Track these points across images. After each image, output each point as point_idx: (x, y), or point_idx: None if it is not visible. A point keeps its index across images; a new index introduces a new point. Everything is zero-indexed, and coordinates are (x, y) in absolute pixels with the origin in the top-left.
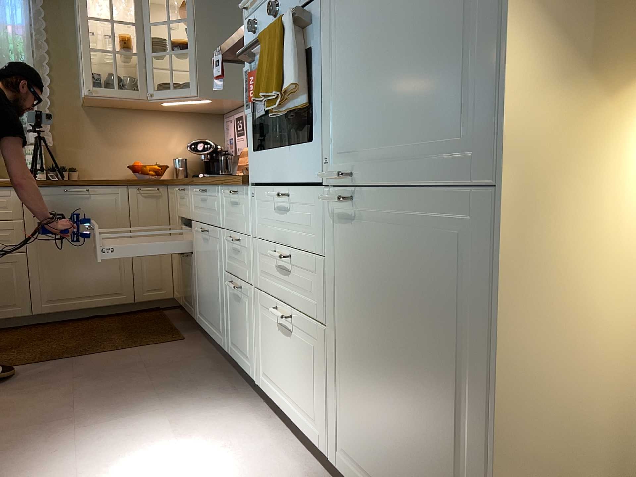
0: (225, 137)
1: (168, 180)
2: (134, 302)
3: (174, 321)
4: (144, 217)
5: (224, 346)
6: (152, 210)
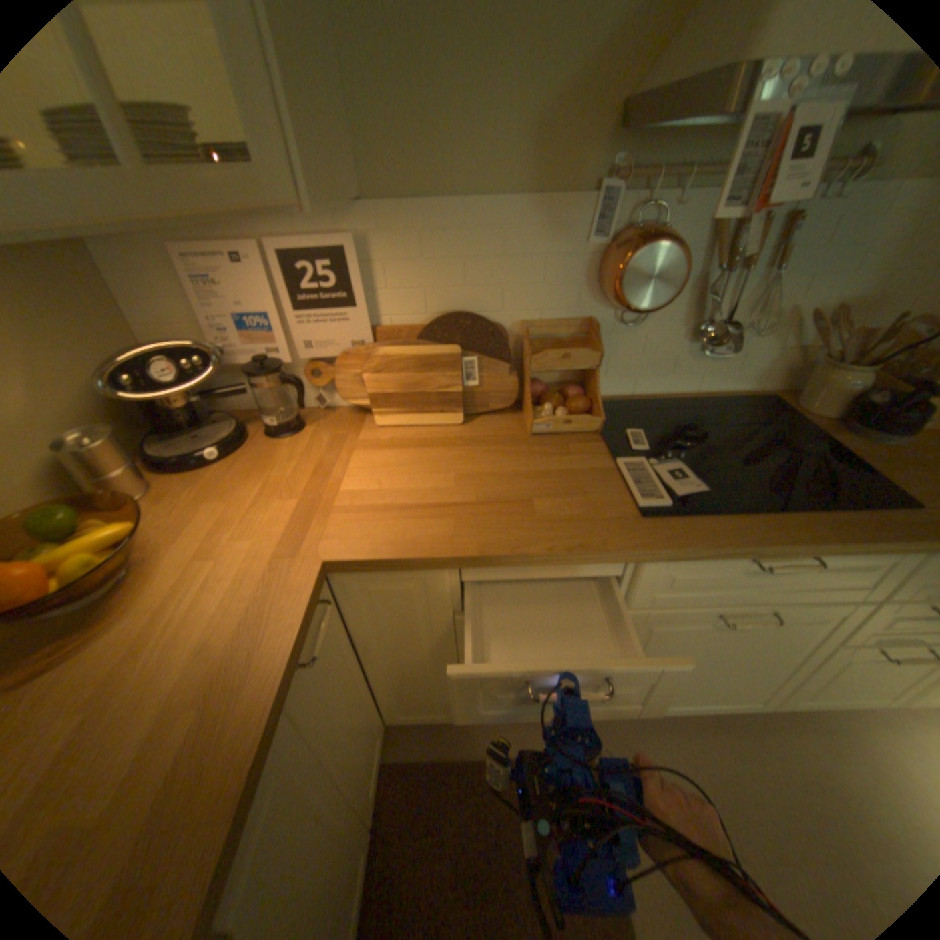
0: (123, 298)
1: (384, 561)
2: (368, 829)
3: (460, 752)
4: (326, 697)
5: (768, 708)
6: (327, 659)
